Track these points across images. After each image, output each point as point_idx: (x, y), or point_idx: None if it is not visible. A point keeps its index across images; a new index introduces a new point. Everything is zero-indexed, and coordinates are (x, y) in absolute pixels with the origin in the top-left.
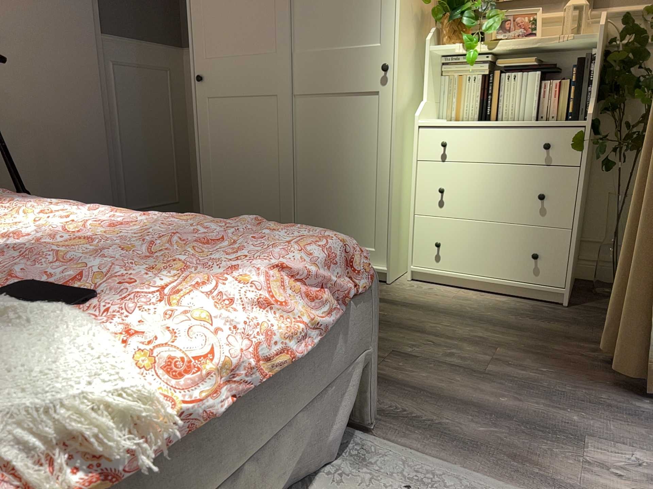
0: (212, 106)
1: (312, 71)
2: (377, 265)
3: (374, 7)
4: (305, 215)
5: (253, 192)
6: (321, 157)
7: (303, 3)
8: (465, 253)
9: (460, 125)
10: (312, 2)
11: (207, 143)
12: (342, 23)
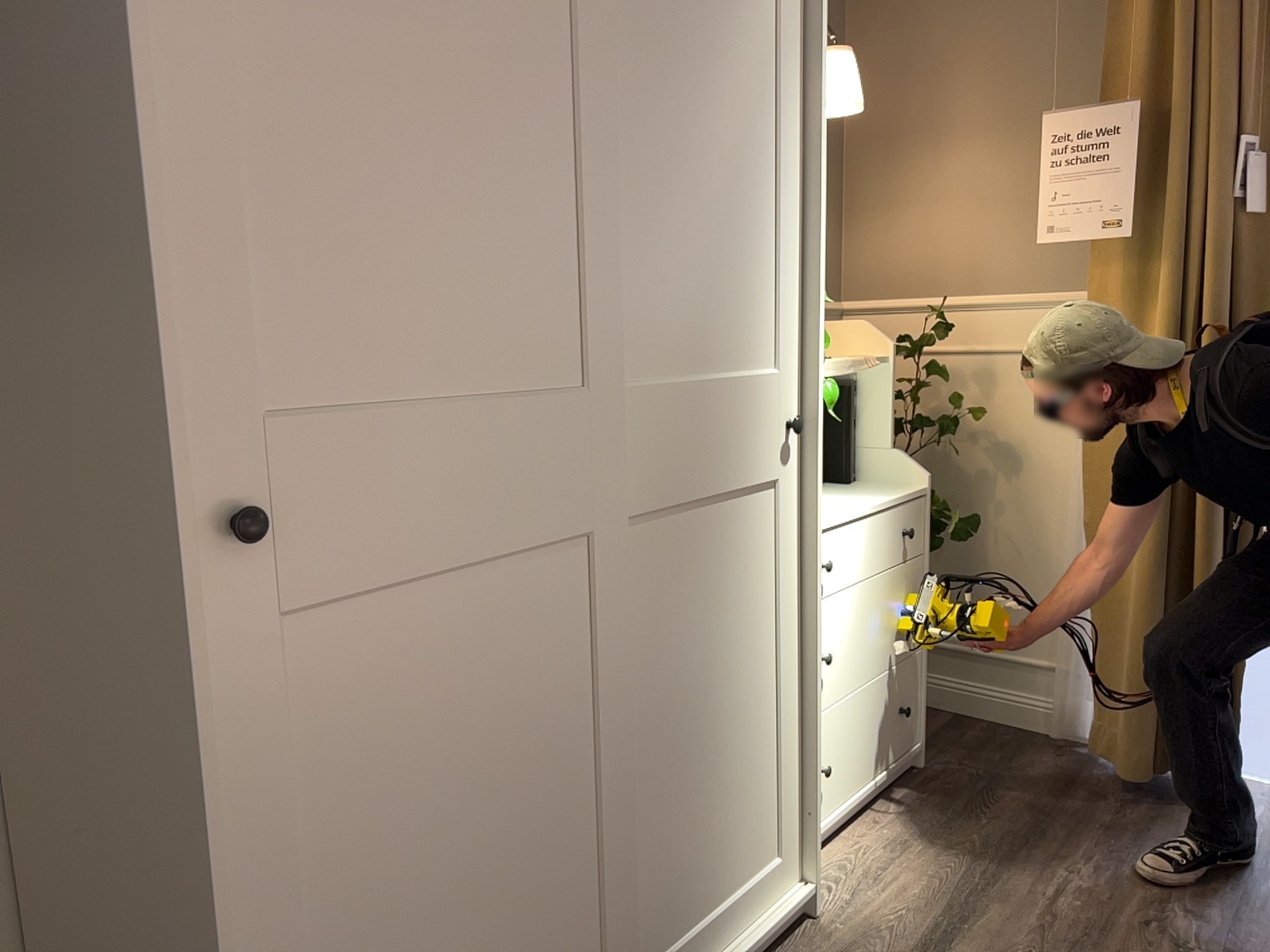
0: (299, 644)
1: (662, 440)
2: (786, 891)
3: (768, 279)
4: (644, 892)
5: (509, 933)
6: (680, 688)
7: (632, 232)
8: (847, 761)
9: (830, 521)
10: (655, 235)
11: (275, 851)
12: (716, 307)
